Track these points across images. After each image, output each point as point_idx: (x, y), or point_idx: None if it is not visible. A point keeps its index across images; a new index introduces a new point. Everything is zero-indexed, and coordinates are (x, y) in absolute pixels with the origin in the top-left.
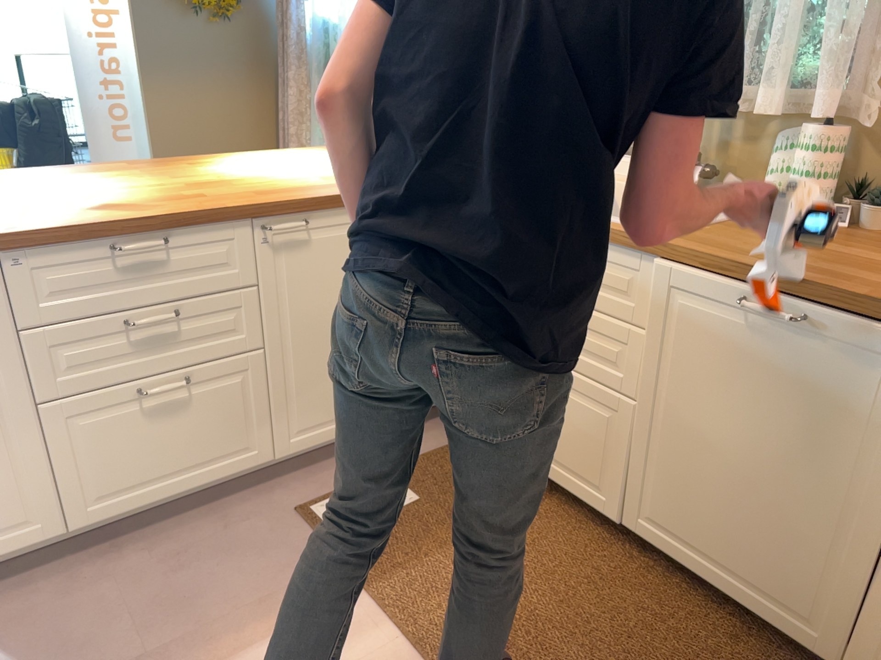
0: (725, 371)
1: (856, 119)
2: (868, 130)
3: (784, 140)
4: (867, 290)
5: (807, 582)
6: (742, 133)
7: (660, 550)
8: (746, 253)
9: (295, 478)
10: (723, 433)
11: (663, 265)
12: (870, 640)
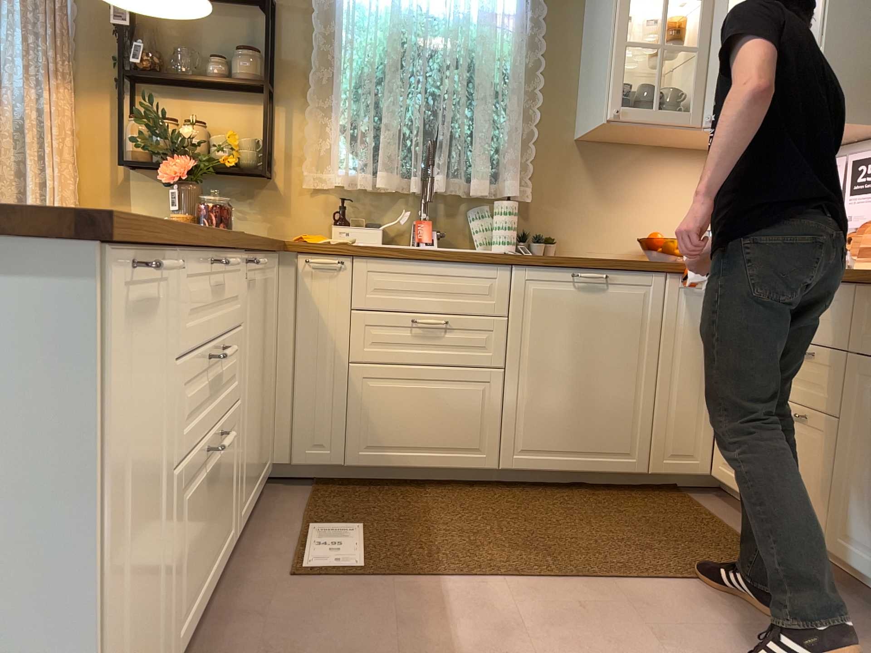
0: (564, 324)
1: (516, 197)
2: (519, 204)
3: (478, 211)
4: (624, 259)
5: (626, 429)
6: (447, 209)
7: (533, 470)
8: (553, 255)
9: (240, 565)
10: (567, 363)
11: (513, 270)
12: (660, 442)
